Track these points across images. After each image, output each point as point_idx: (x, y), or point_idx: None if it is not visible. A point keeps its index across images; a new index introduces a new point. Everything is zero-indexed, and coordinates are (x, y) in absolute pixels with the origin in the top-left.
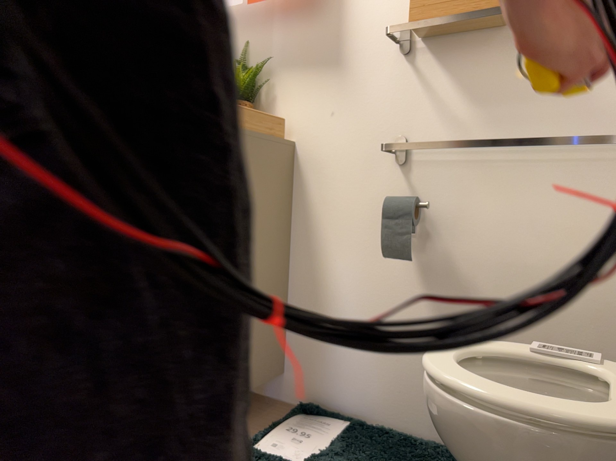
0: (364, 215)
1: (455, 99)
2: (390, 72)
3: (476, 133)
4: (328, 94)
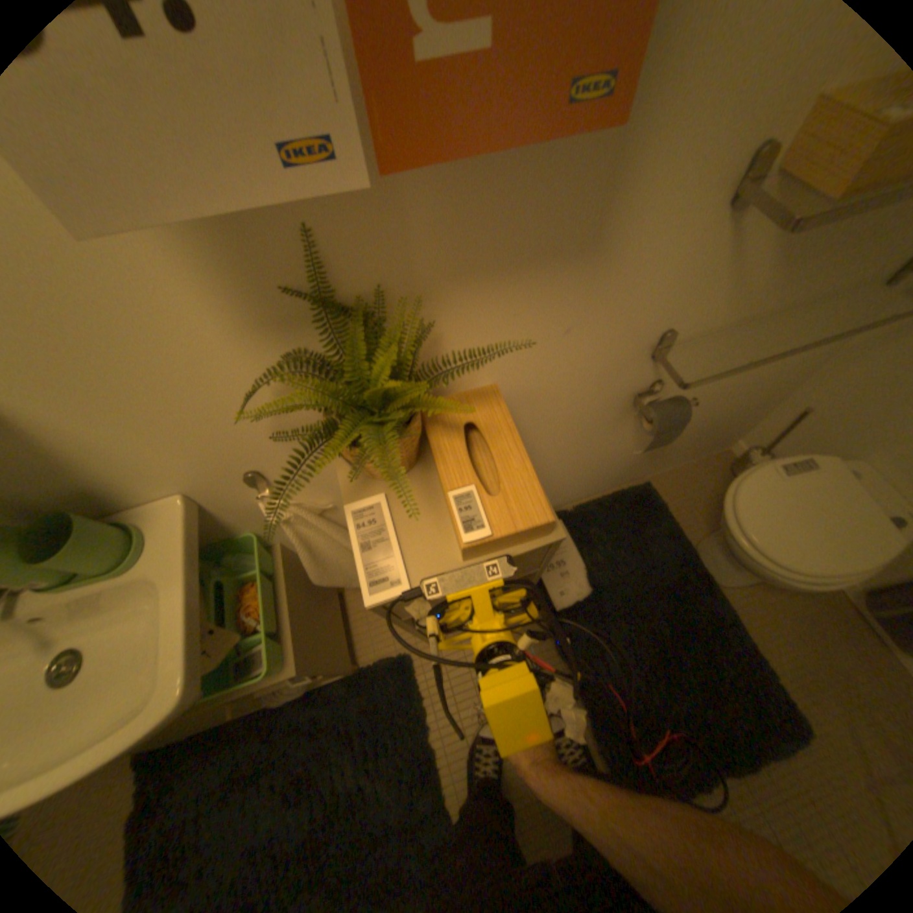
0: (592, 415)
1: (771, 262)
2: (699, 238)
3: (766, 298)
4: (566, 300)
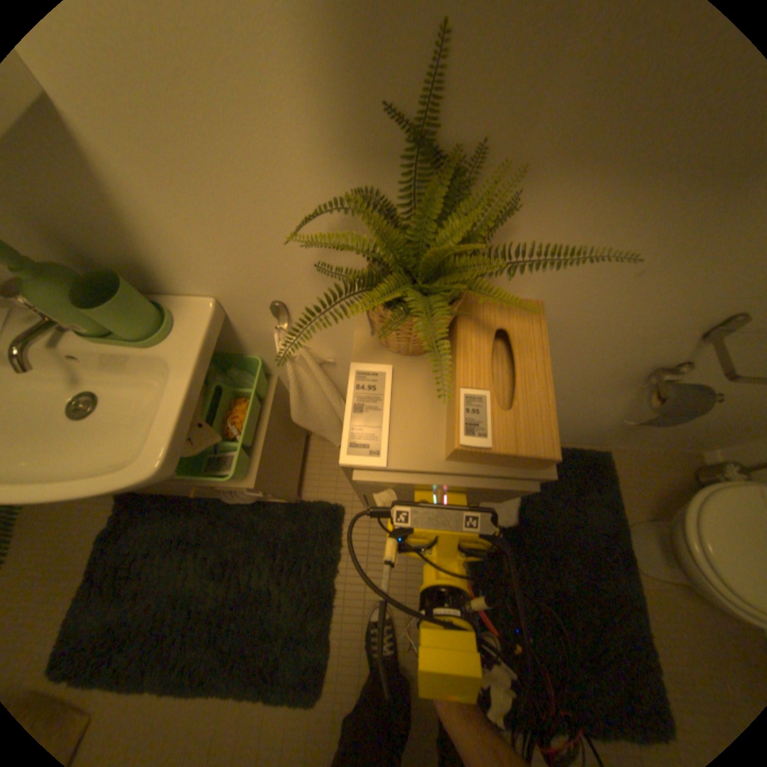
0: (604, 370)
1: None
2: None
3: None
4: (665, 236)
